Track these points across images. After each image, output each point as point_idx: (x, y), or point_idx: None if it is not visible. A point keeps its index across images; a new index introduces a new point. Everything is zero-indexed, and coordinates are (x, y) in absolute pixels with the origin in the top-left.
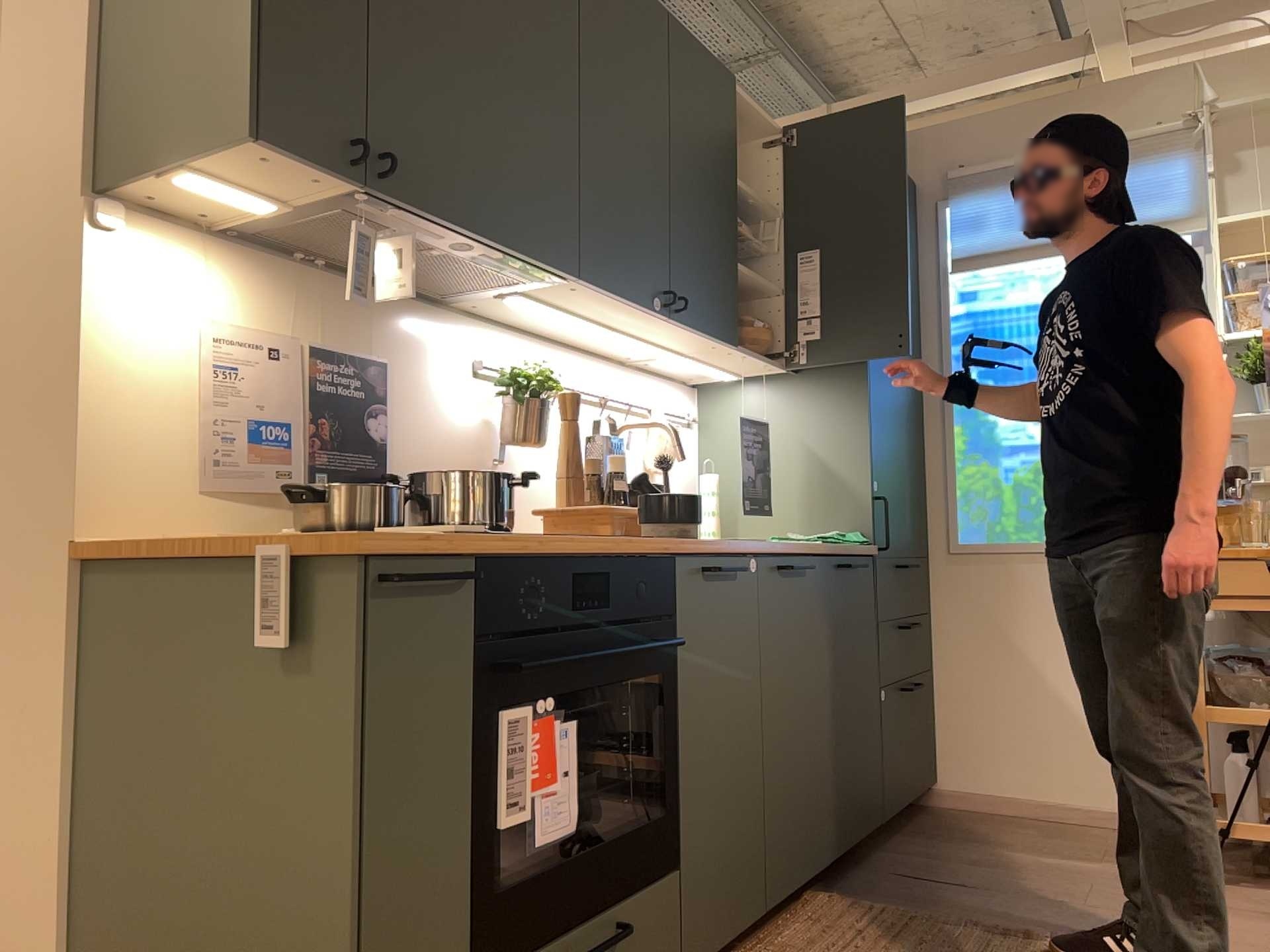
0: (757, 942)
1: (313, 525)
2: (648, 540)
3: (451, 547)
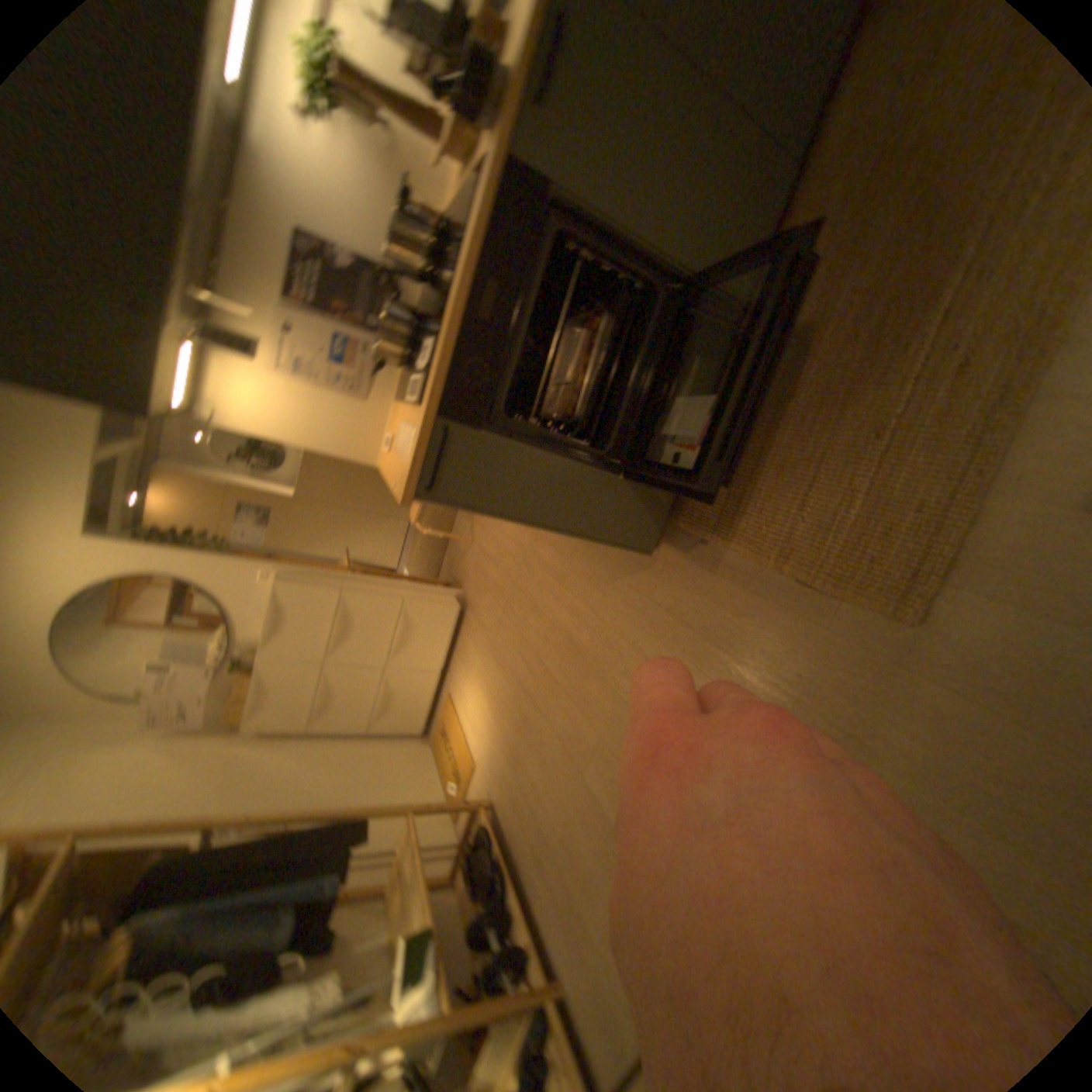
0: (808, 171)
1: (396, 359)
2: (487, 140)
3: (424, 433)
